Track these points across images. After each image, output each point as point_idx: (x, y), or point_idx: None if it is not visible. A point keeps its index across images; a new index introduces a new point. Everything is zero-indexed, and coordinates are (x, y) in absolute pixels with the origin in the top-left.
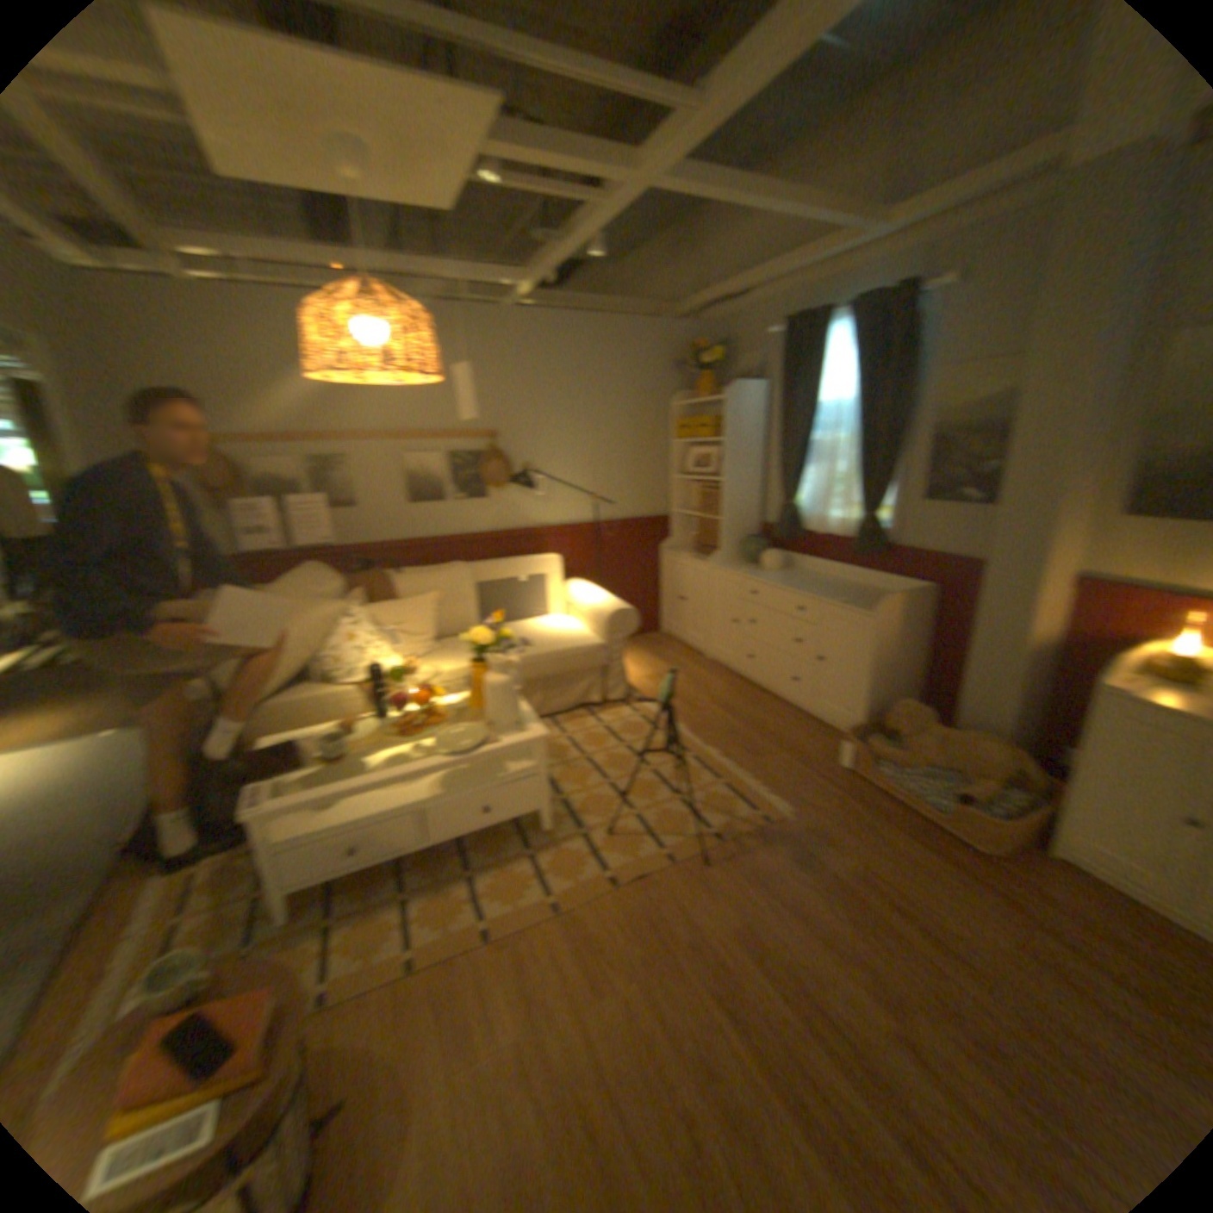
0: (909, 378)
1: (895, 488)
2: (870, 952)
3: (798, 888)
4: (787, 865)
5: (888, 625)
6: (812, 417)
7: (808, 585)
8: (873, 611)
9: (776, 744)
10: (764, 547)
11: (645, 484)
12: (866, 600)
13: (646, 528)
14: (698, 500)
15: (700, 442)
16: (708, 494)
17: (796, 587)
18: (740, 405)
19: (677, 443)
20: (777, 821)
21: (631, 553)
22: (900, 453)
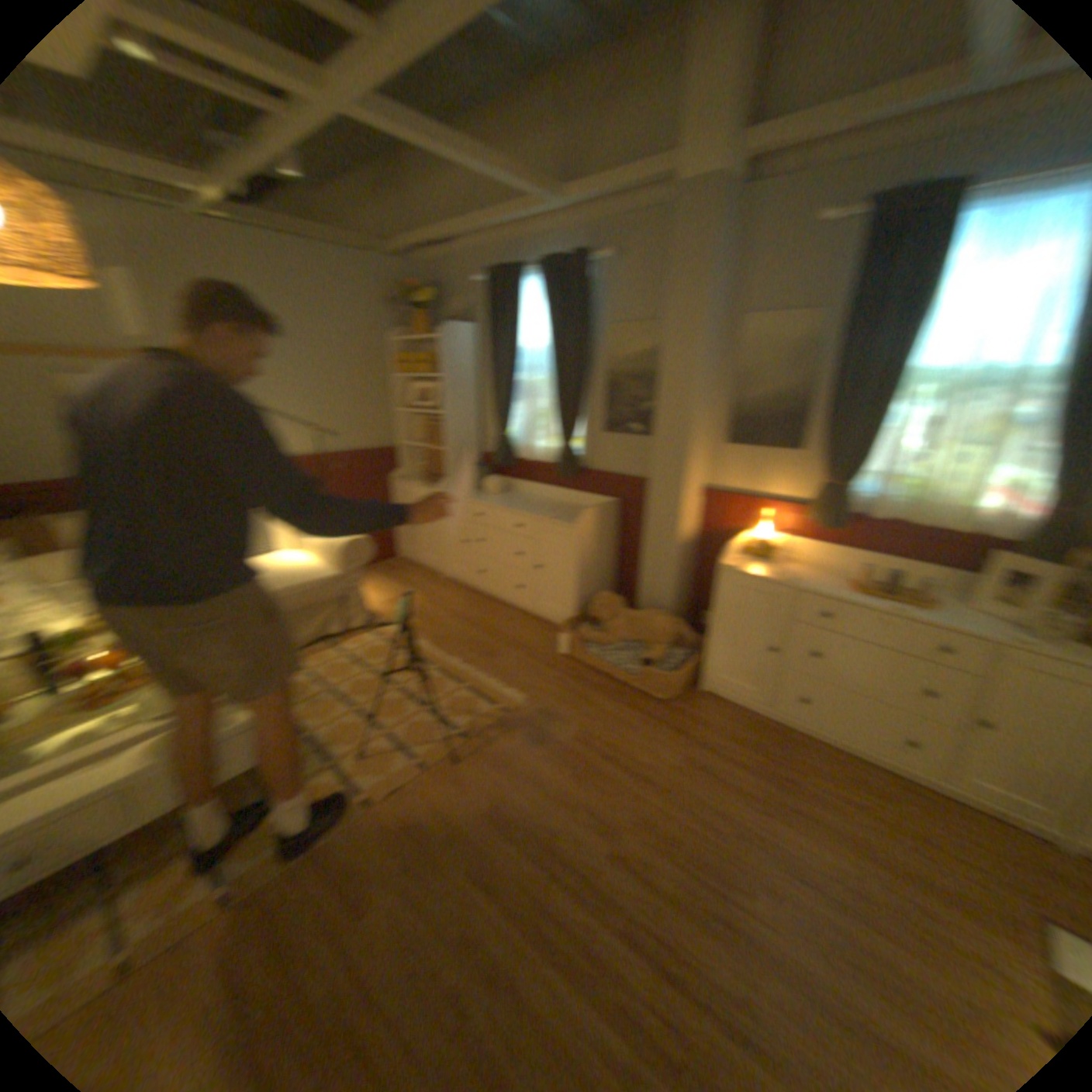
0: (584, 333)
1: (581, 423)
2: (587, 797)
3: (531, 762)
4: (521, 745)
5: (583, 535)
6: (514, 360)
7: (522, 506)
8: (572, 524)
9: (506, 645)
10: (483, 474)
11: (367, 417)
12: (567, 515)
13: (372, 460)
14: (421, 433)
15: (418, 378)
16: (429, 427)
17: (512, 508)
18: (451, 346)
19: (396, 378)
20: (511, 710)
21: (359, 485)
22: (582, 394)
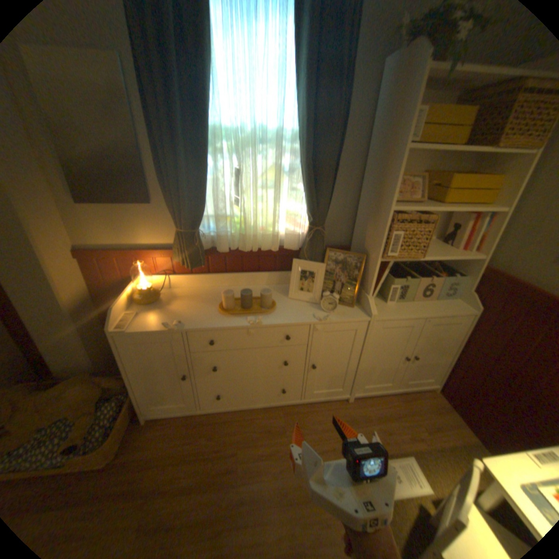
0: None
1: None
2: None
3: None
4: None
5: None
6: None
7: None
8: None
9: None
10: None
11: None
12: None
13: None
14: None
15: None
16: None
17: None
18: None
19: None
20: None
21: None
22: None
